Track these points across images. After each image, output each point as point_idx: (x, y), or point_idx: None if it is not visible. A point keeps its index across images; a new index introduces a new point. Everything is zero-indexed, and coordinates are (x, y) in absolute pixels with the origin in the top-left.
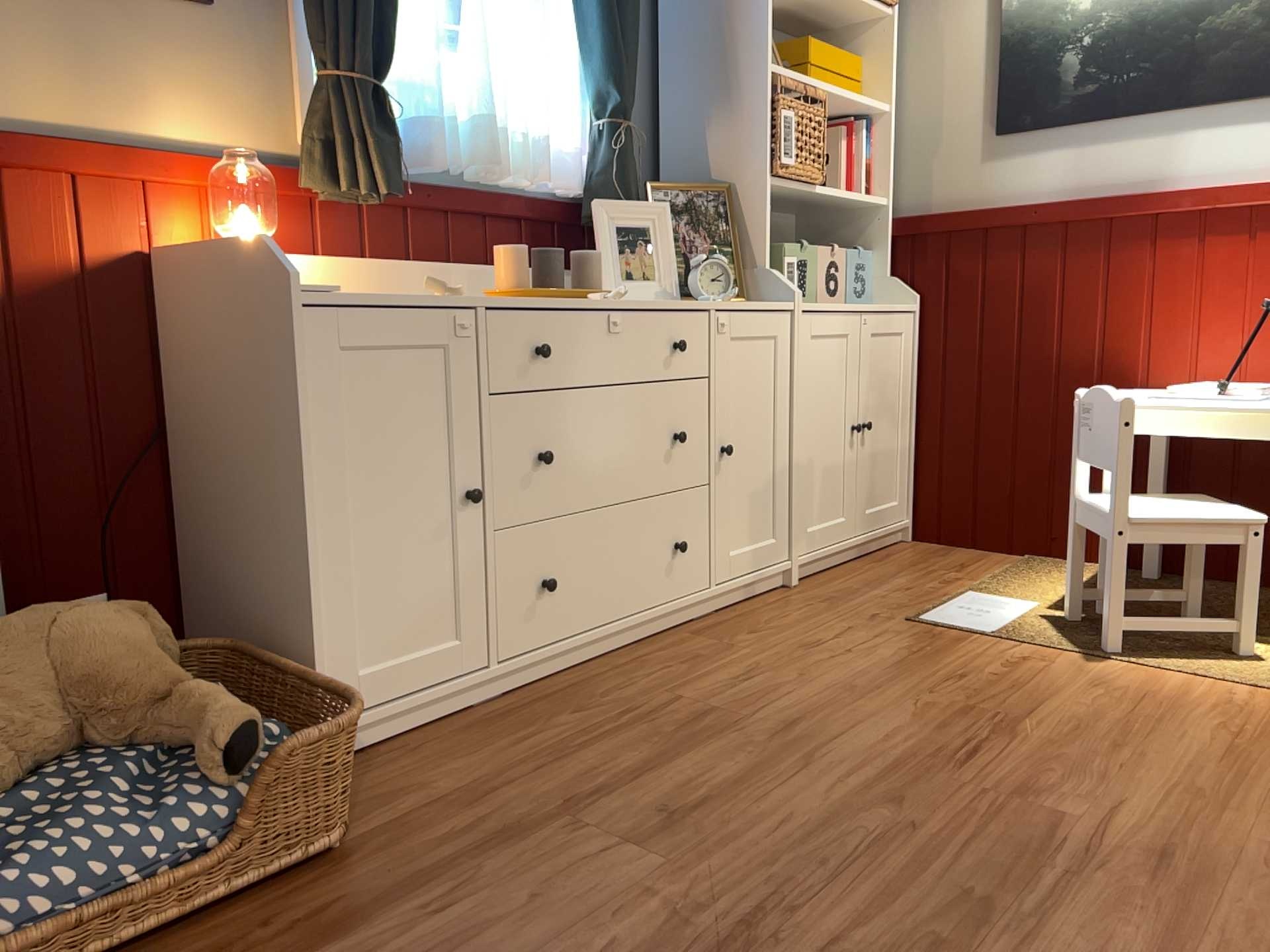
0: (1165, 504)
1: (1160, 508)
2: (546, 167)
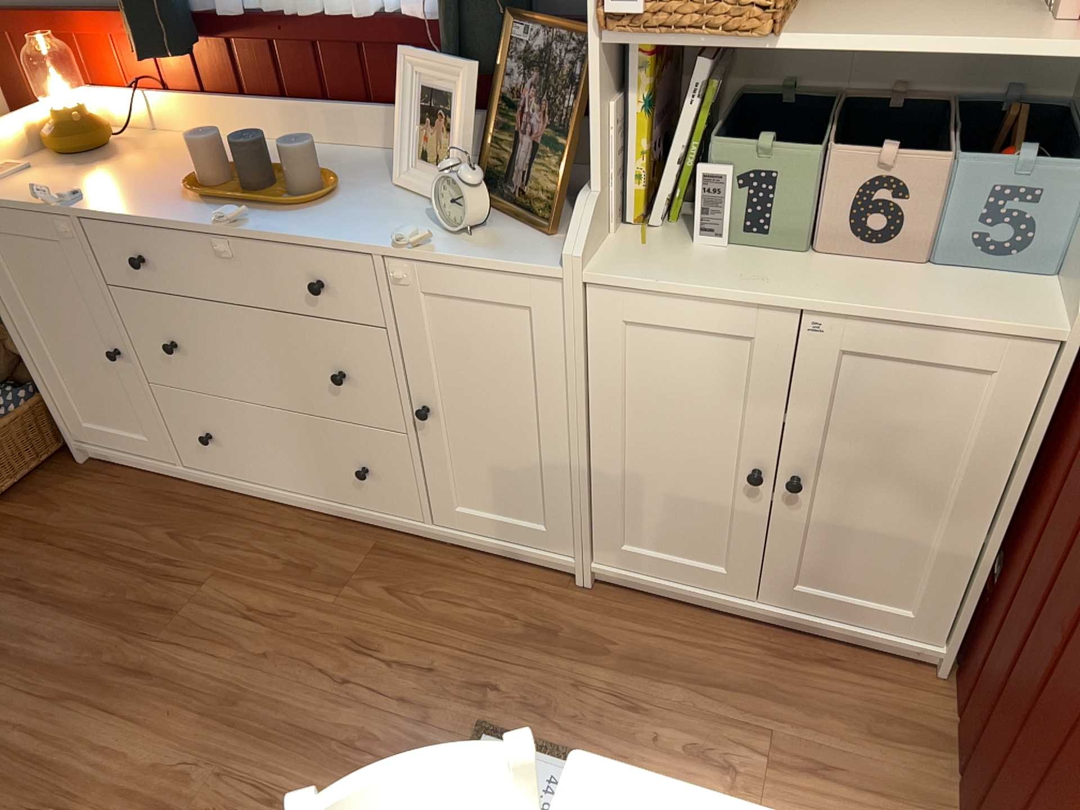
0: None
1: None
2: None
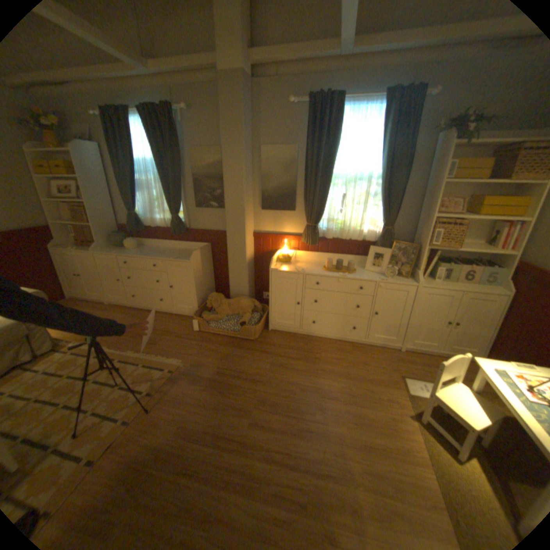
0: (470, 404)
1: (461, 403)
2: (367, 234)
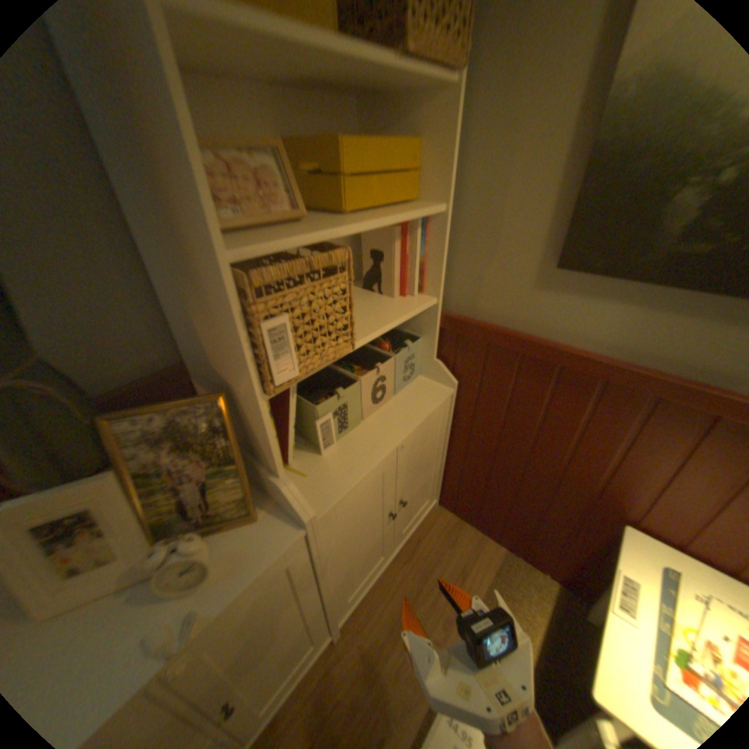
0: None
1: None
2: None
